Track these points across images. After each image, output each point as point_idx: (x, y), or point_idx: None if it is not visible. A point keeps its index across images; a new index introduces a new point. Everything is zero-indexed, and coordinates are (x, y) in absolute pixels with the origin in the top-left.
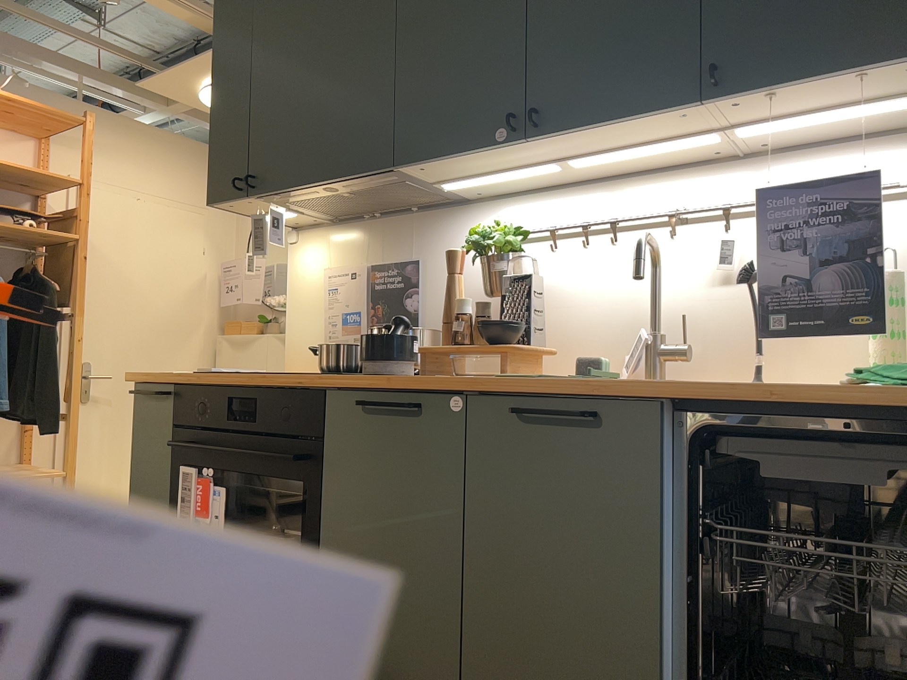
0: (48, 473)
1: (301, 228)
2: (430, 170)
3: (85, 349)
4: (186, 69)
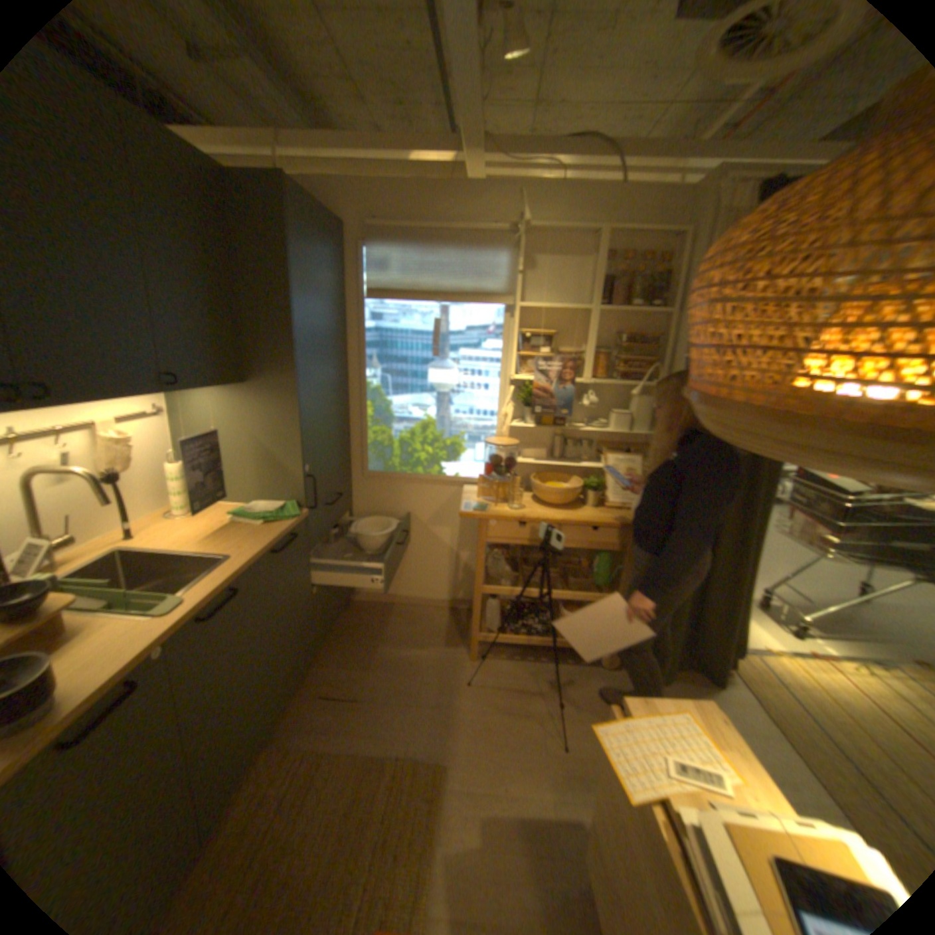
0: None
1: None
2: None
3: None
4: None
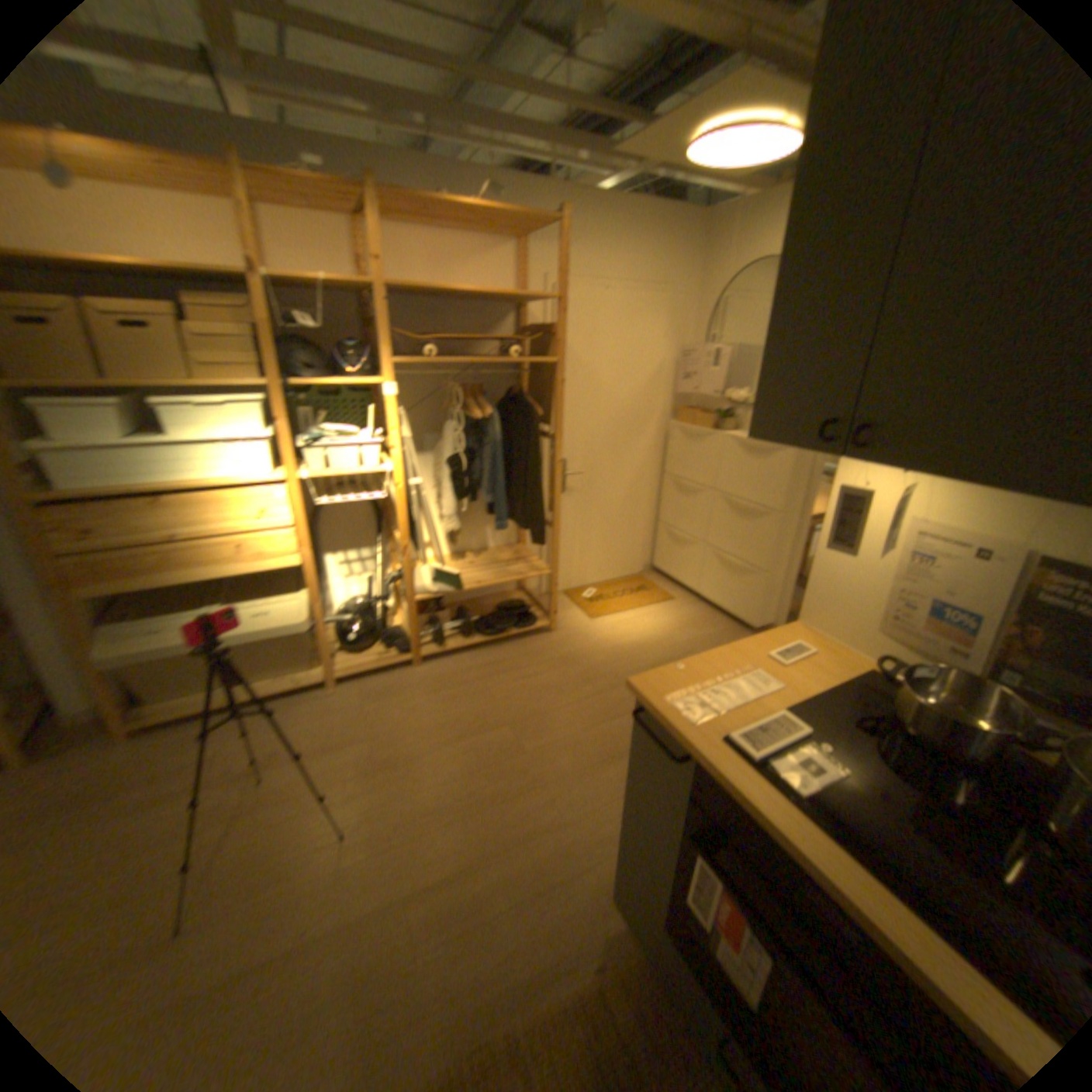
0: (539, 574)
1: None
2: None
3: (562, 448)
4: (677, 112)
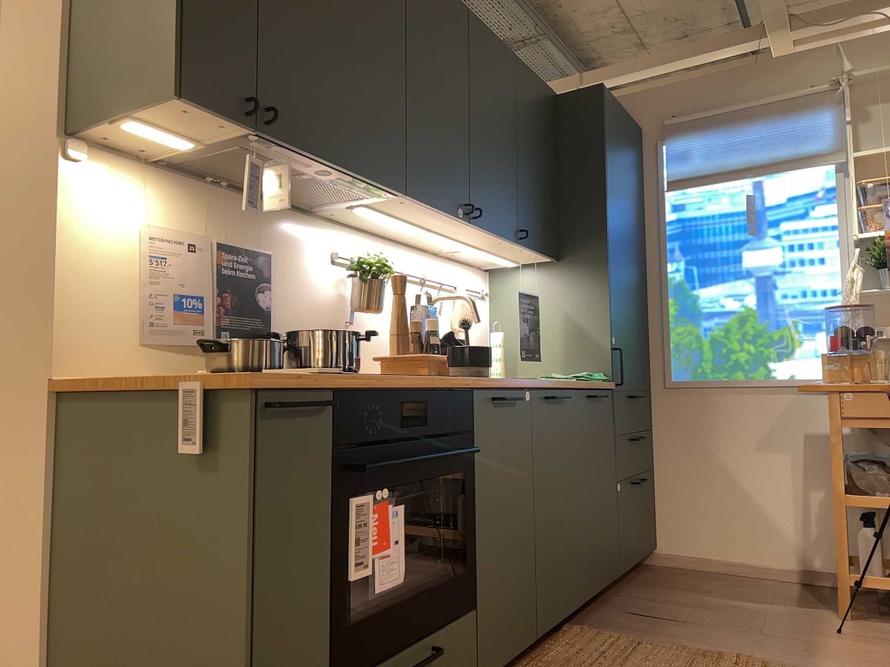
0: None
1: (86, 141)
2: (396, 202)
3: None
4: None
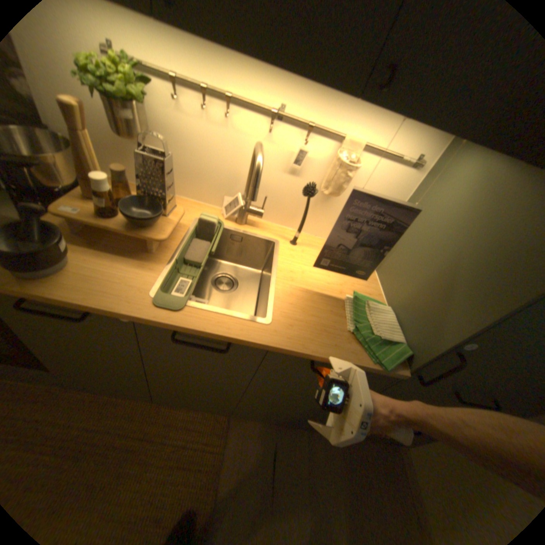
0: None
1: None
2: None
3: None
4: None
